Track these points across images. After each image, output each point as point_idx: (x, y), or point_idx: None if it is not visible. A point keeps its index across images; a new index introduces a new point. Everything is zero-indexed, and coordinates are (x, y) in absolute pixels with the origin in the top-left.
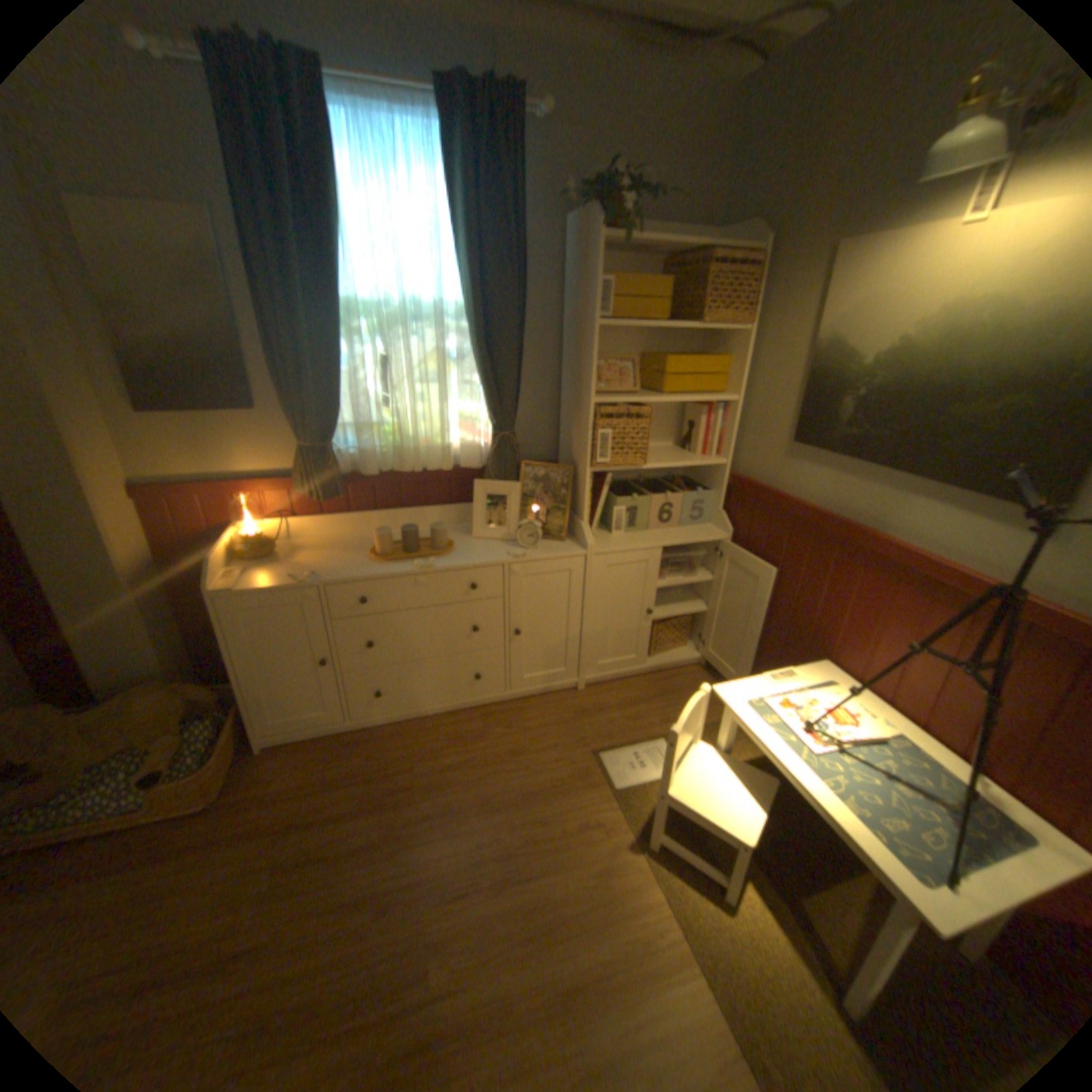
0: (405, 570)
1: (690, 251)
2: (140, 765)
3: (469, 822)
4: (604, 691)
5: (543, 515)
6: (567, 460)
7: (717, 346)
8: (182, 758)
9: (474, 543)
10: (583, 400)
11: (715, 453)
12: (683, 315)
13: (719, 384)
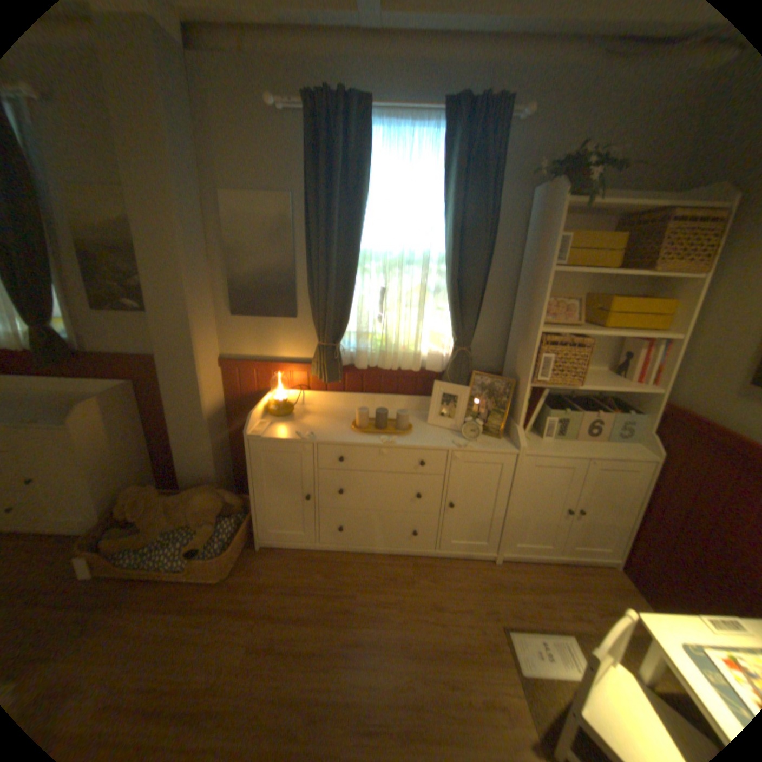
0: (374, 442)
1: (647, 211)
2: (190, 541)
3: (392, 662)
4: (520, 572)
5: (486, 415)
6: (512, 373)
7: (665, 290)
8: (213, 543)
9: (428, 429)
10: (532, 328)
11: (654, 382)
12: (634, 263)
13: (664, 323)
